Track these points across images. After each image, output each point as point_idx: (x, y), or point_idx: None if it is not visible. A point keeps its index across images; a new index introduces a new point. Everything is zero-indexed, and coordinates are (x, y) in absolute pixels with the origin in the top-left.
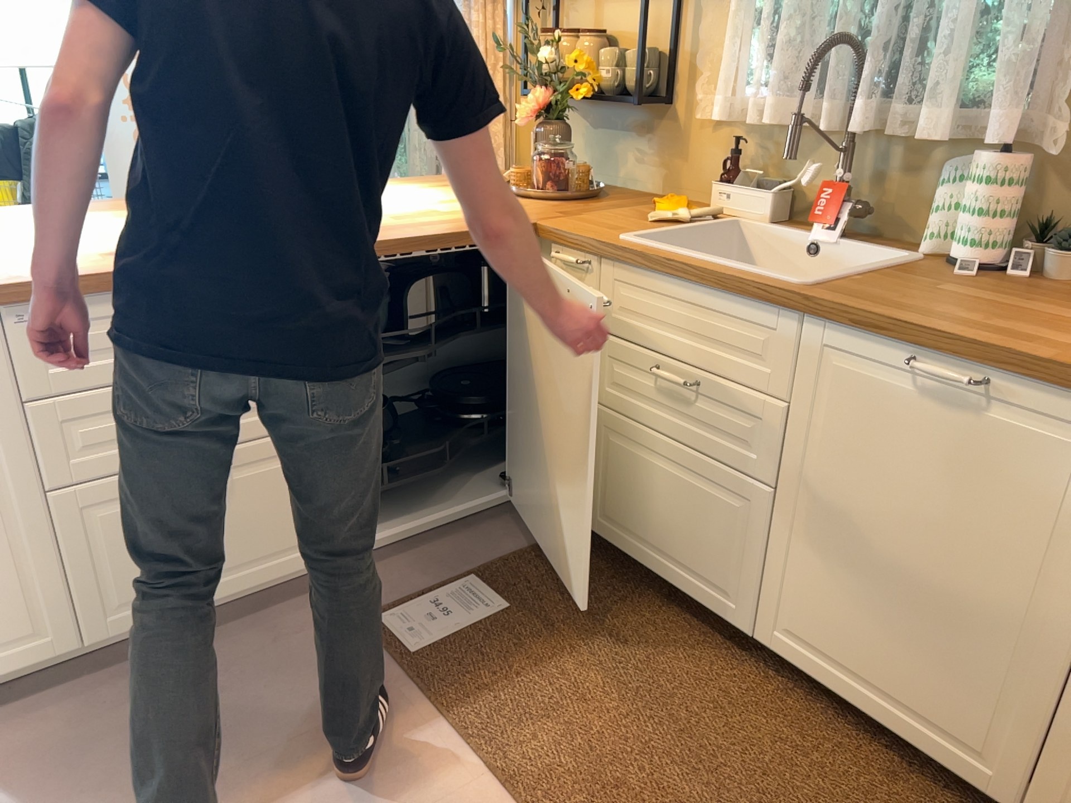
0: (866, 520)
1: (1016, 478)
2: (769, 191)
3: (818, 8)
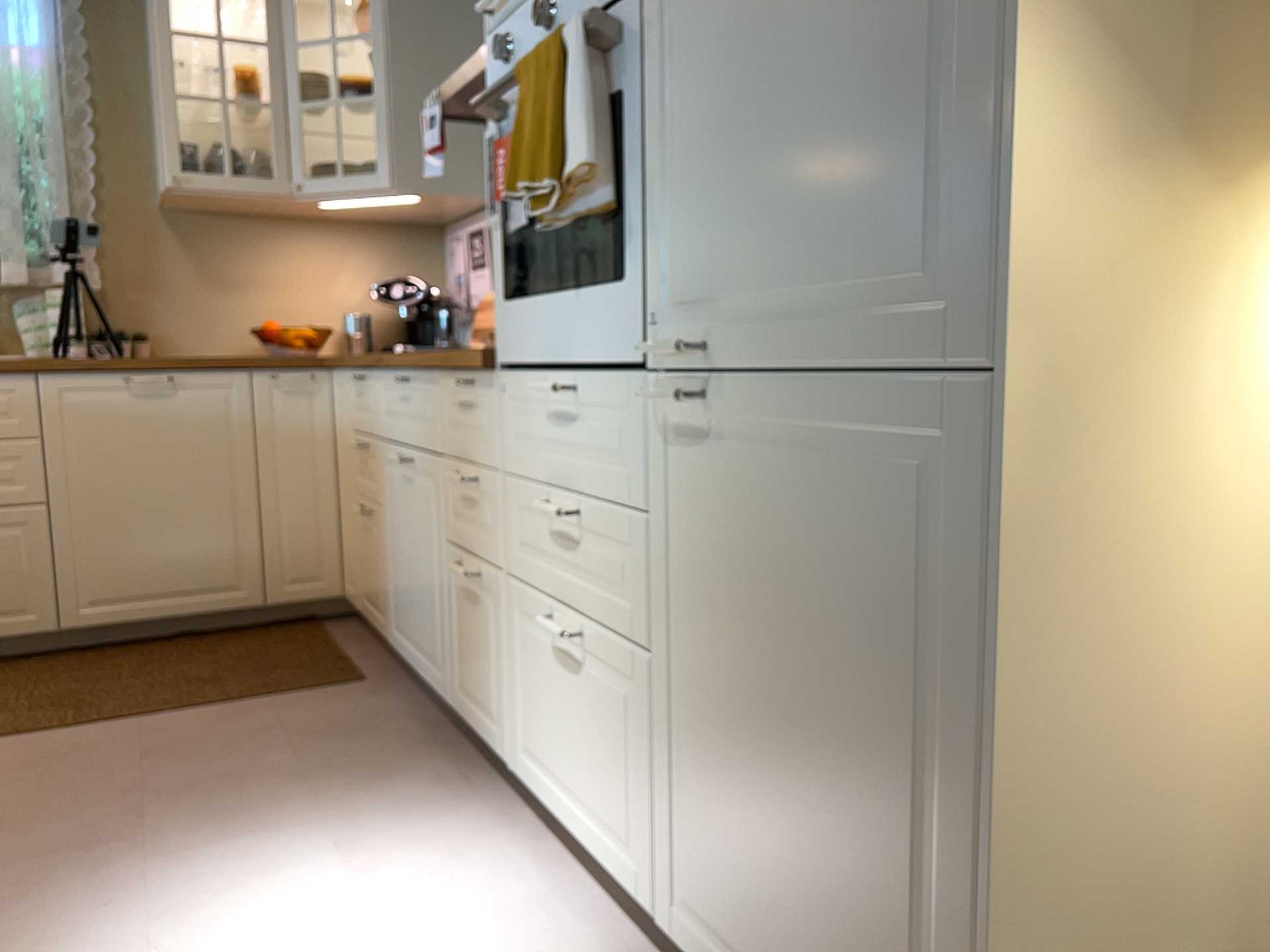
0: (124, 489)
1: (201, 422)
2: None
3: None
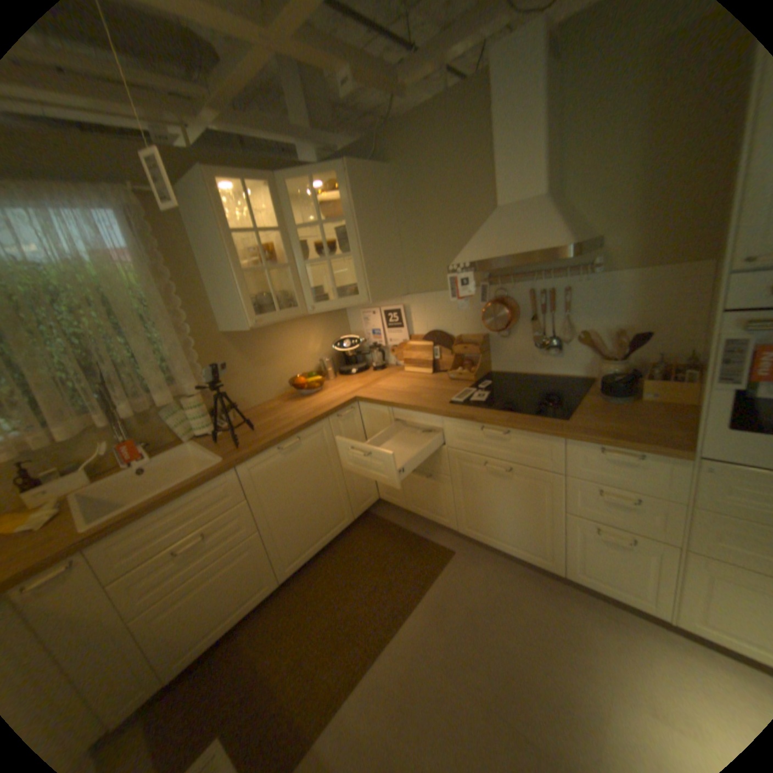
0: (291, 504)
1: (314, 453)
2: (79, 473)
3: (54, 380)
